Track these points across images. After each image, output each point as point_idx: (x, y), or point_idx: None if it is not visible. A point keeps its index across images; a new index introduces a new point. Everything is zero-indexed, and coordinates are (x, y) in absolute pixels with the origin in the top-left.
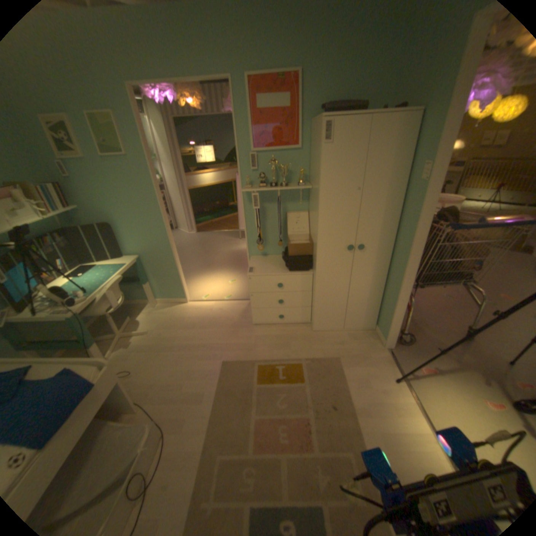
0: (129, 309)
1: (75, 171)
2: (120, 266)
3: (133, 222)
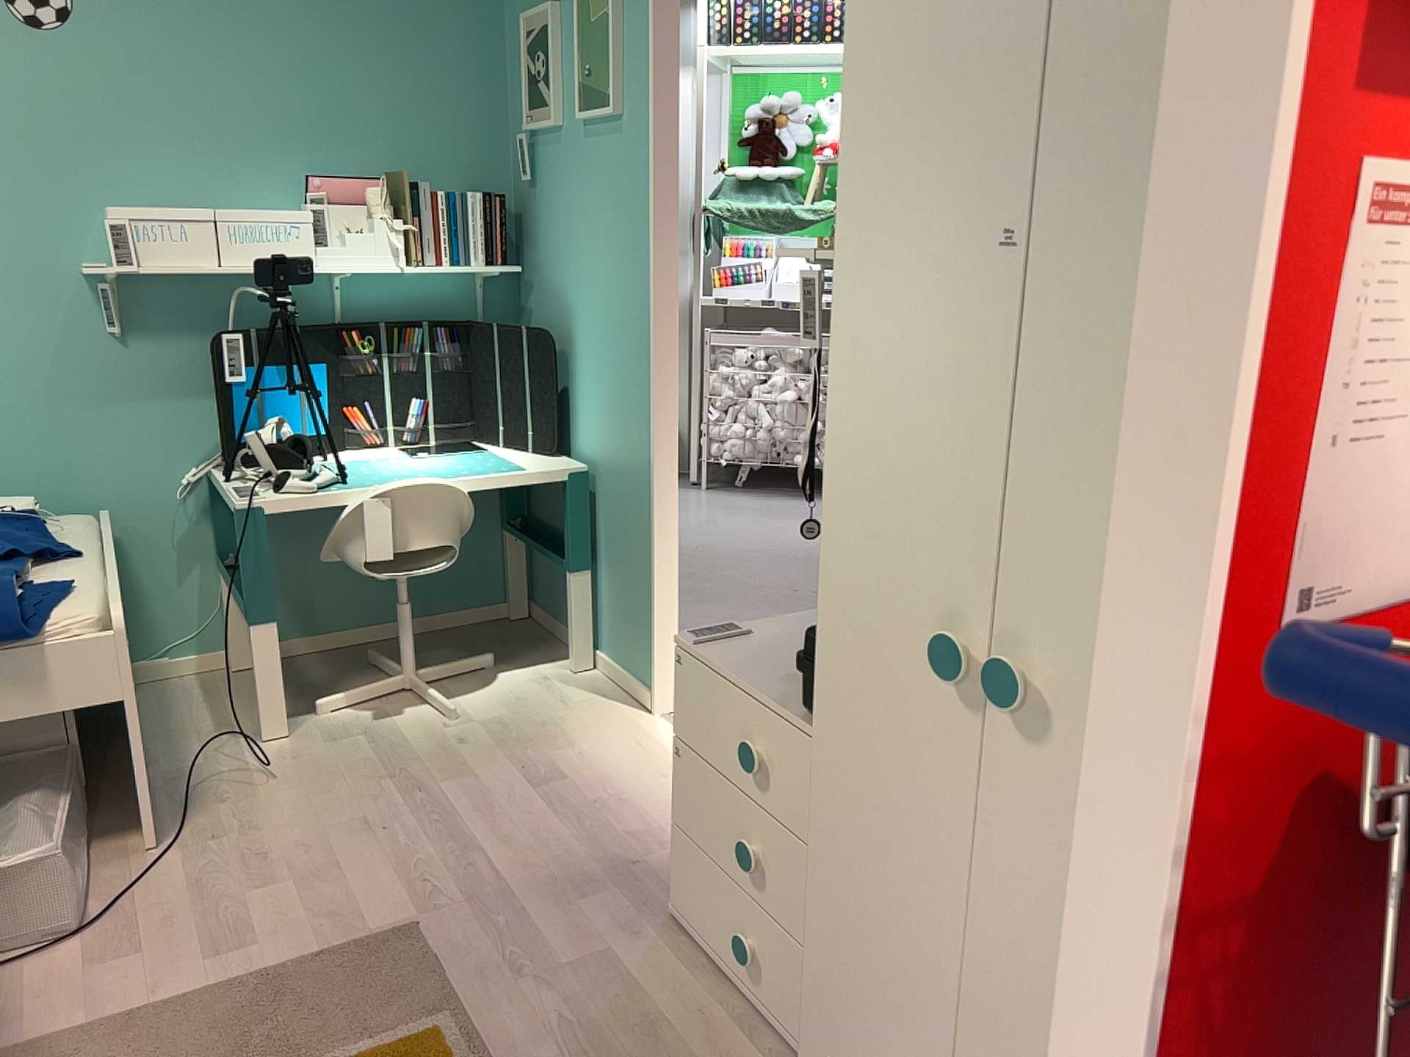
0: (533, 644)
1: (545, 166)
2: (507, 468)
3: (601, 346)
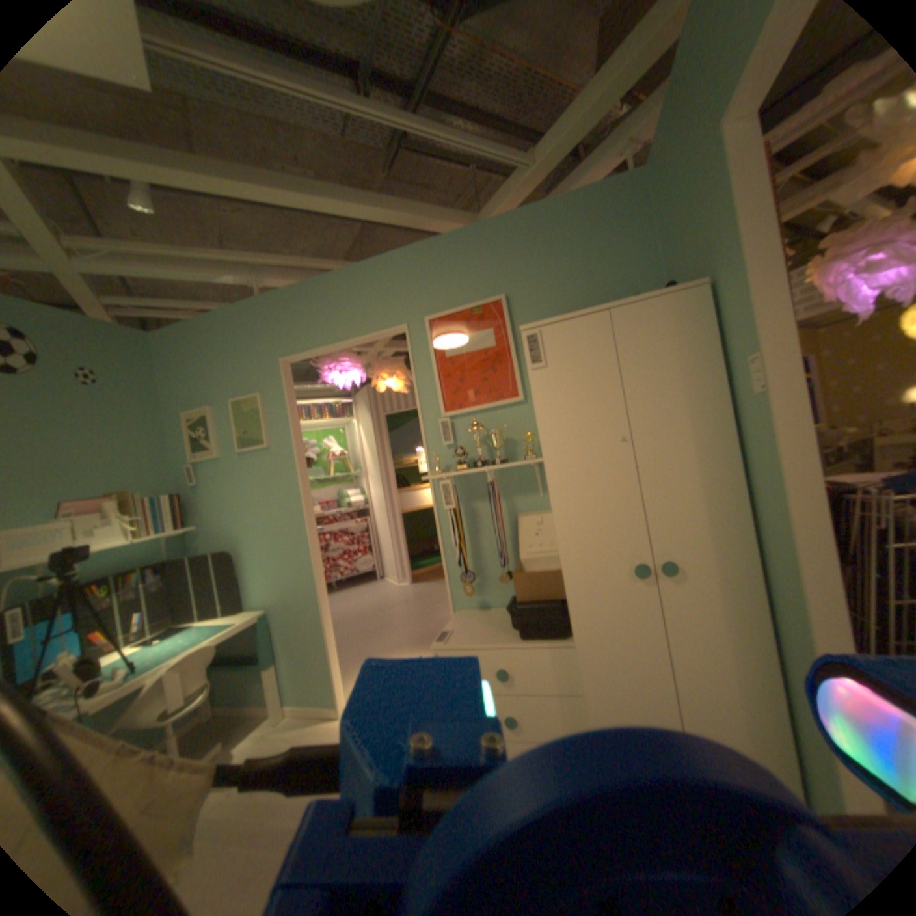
0: (234, 728)
1: (206, 478)
2: (226, 629)
3: (267, 551)
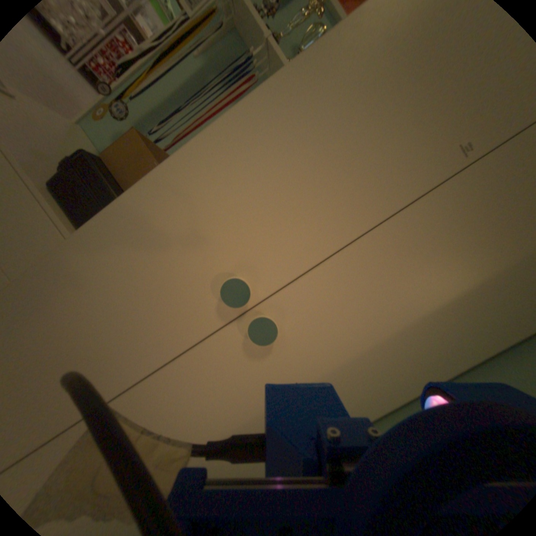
0: None
1: None
2: None
3: None
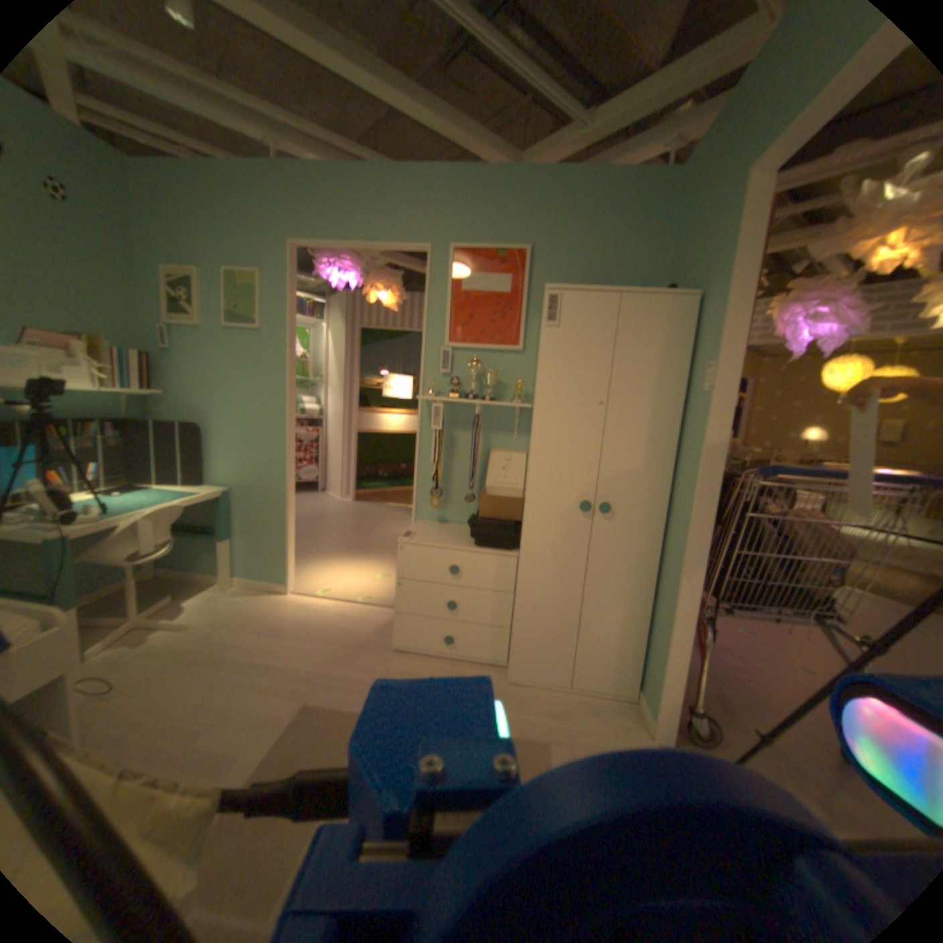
0: (179, 587)
1: (180, 343)
2: (190, 495)
3: (238, 432)
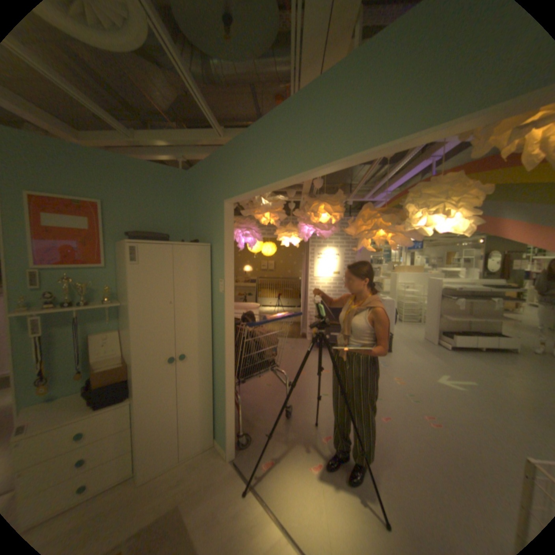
0: None
1: None
2: None
3: None
